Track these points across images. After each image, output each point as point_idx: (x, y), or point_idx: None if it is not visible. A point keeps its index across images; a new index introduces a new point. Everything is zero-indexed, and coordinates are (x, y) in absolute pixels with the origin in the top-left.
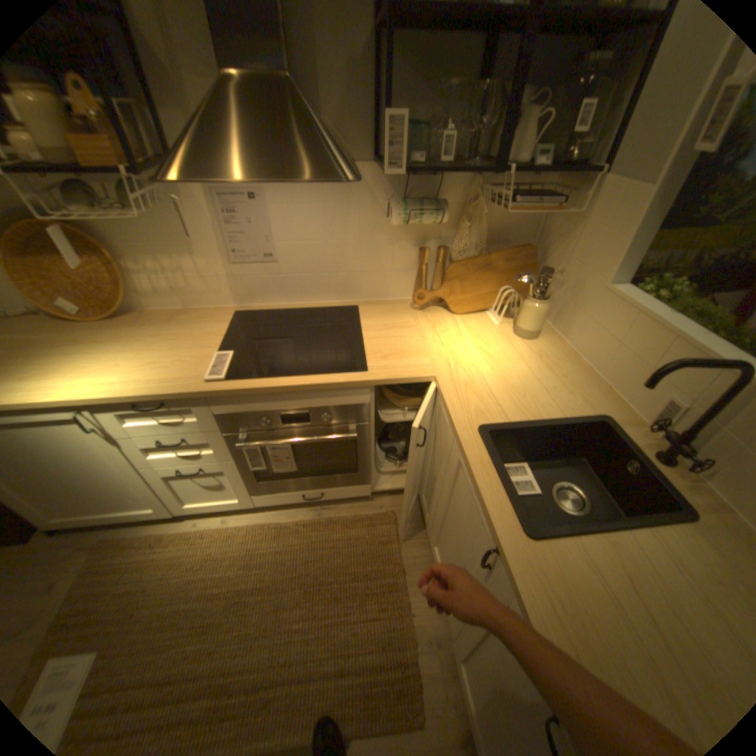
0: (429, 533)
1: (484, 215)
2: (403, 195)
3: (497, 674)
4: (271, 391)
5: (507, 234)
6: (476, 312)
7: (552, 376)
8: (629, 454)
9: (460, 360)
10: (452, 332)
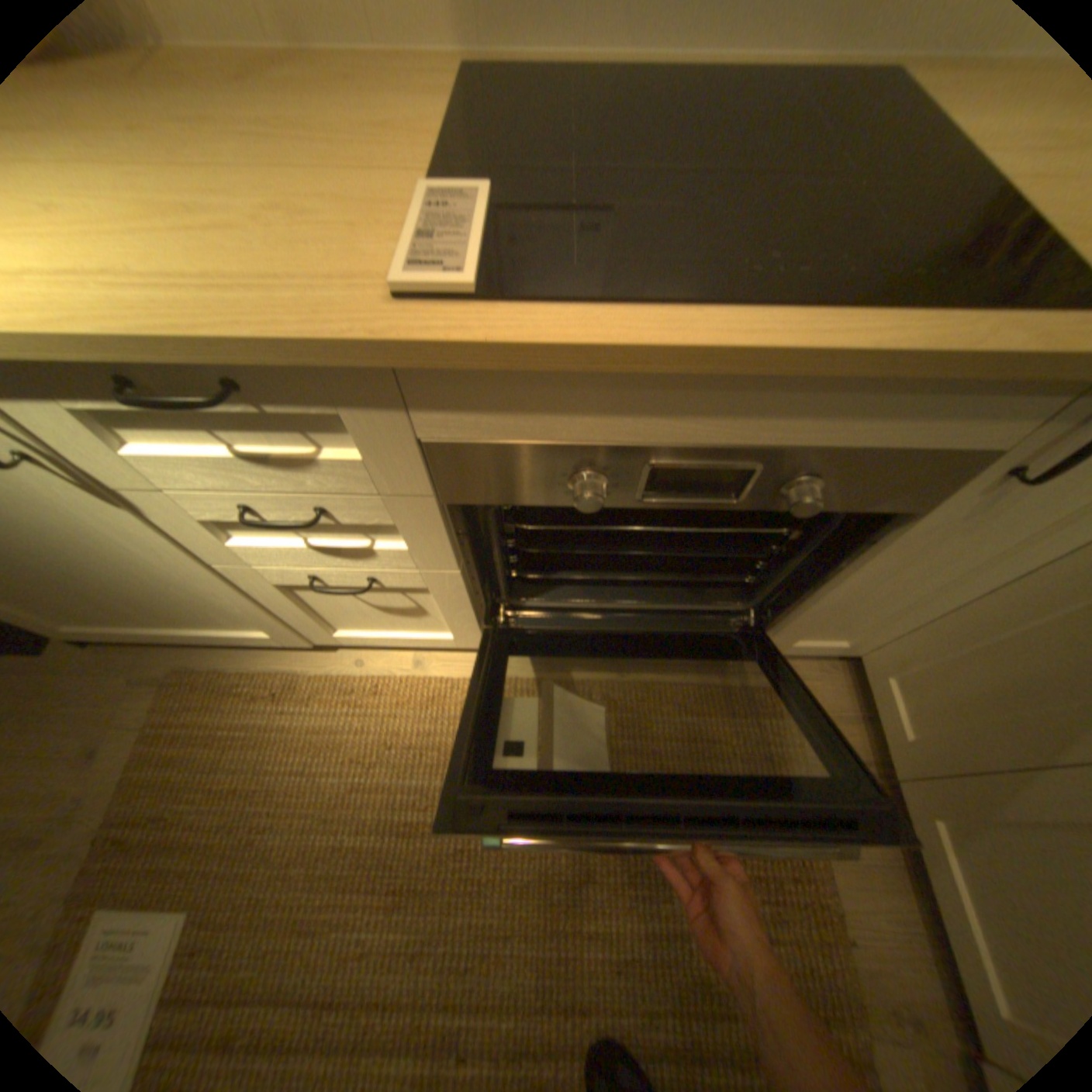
0: (910, 775)
1: None
2: None
3: None
4: (672, 369)
5: None
6: None
7: None
8: None
9: None
10: None
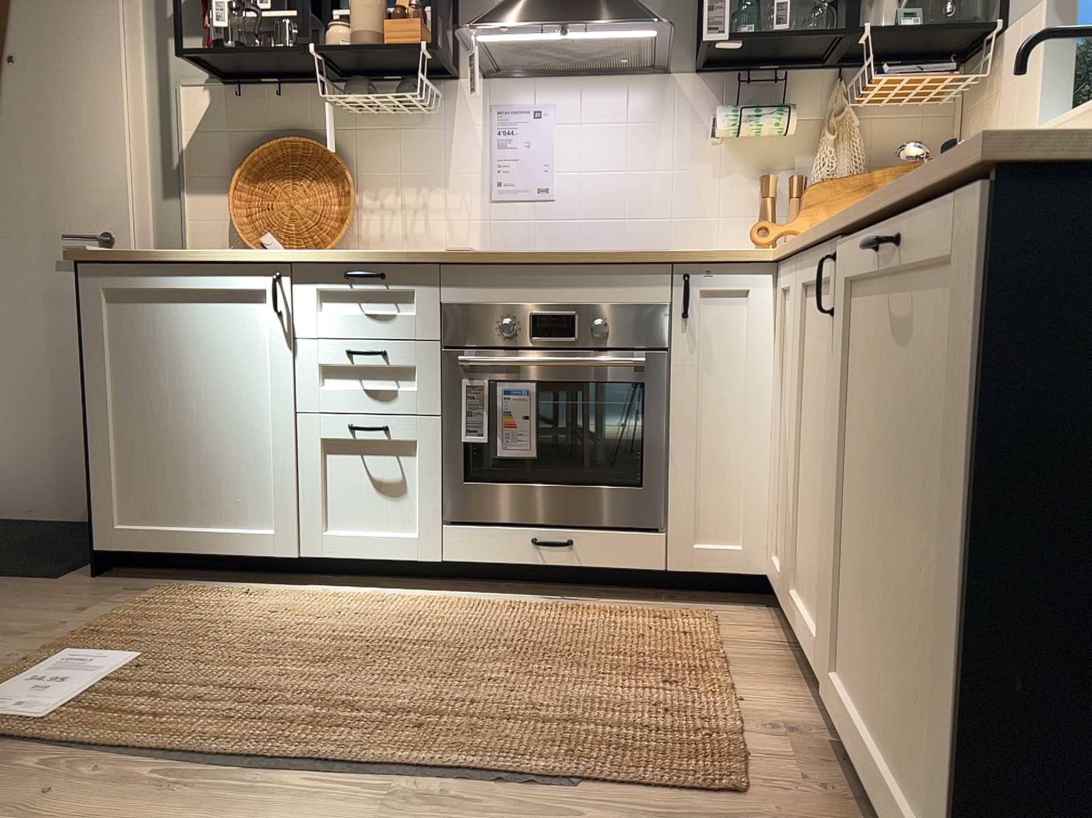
0: (787, 591)
1: (851, 127)
2: (732, 111)
3: (869, 463)
4: (529, 264)
5: (897, 163)
6: None
7: None
8: None
9: None
10: None
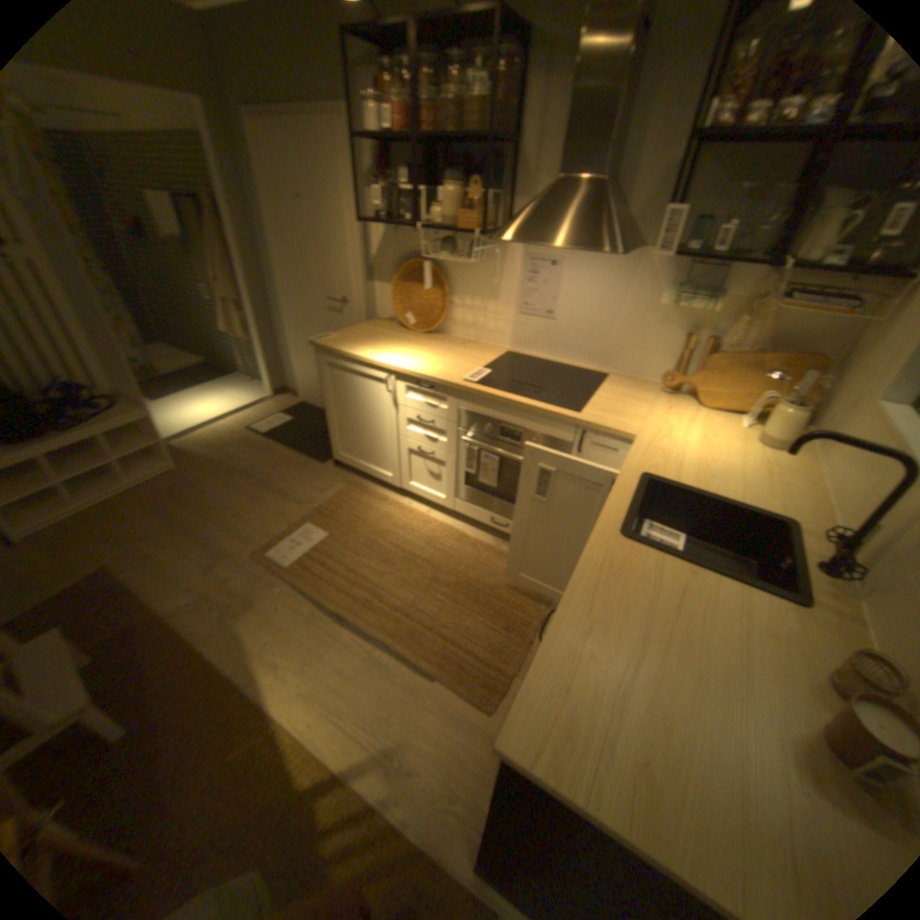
0: None
1: (770, 312)
2: (685, 280)
3: None
4: (499, 403)
5: (802, 341)
6: (730, 413)
7: (768, 479)
8: (791, 553)
9: (673, 435)
10: (685, 417)
